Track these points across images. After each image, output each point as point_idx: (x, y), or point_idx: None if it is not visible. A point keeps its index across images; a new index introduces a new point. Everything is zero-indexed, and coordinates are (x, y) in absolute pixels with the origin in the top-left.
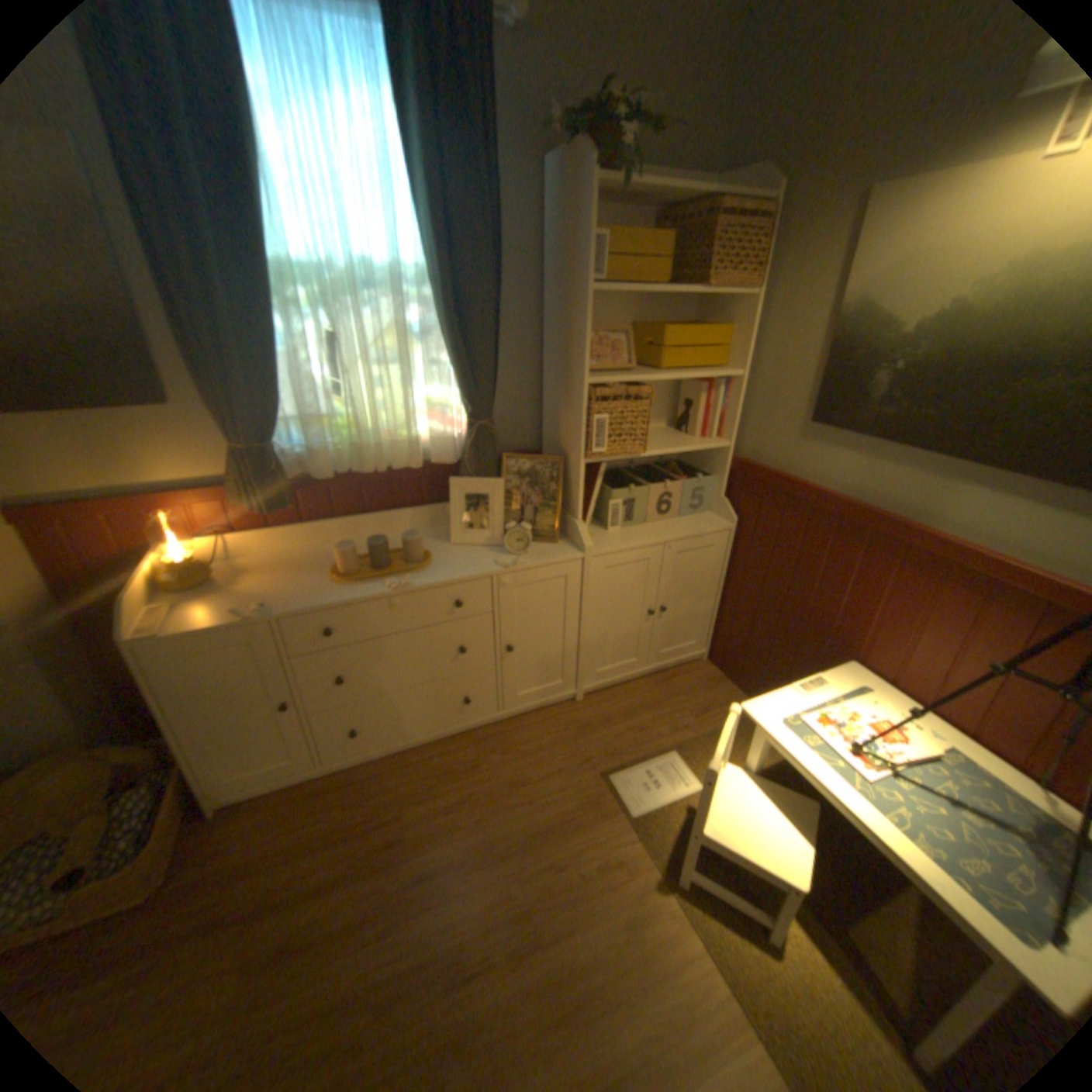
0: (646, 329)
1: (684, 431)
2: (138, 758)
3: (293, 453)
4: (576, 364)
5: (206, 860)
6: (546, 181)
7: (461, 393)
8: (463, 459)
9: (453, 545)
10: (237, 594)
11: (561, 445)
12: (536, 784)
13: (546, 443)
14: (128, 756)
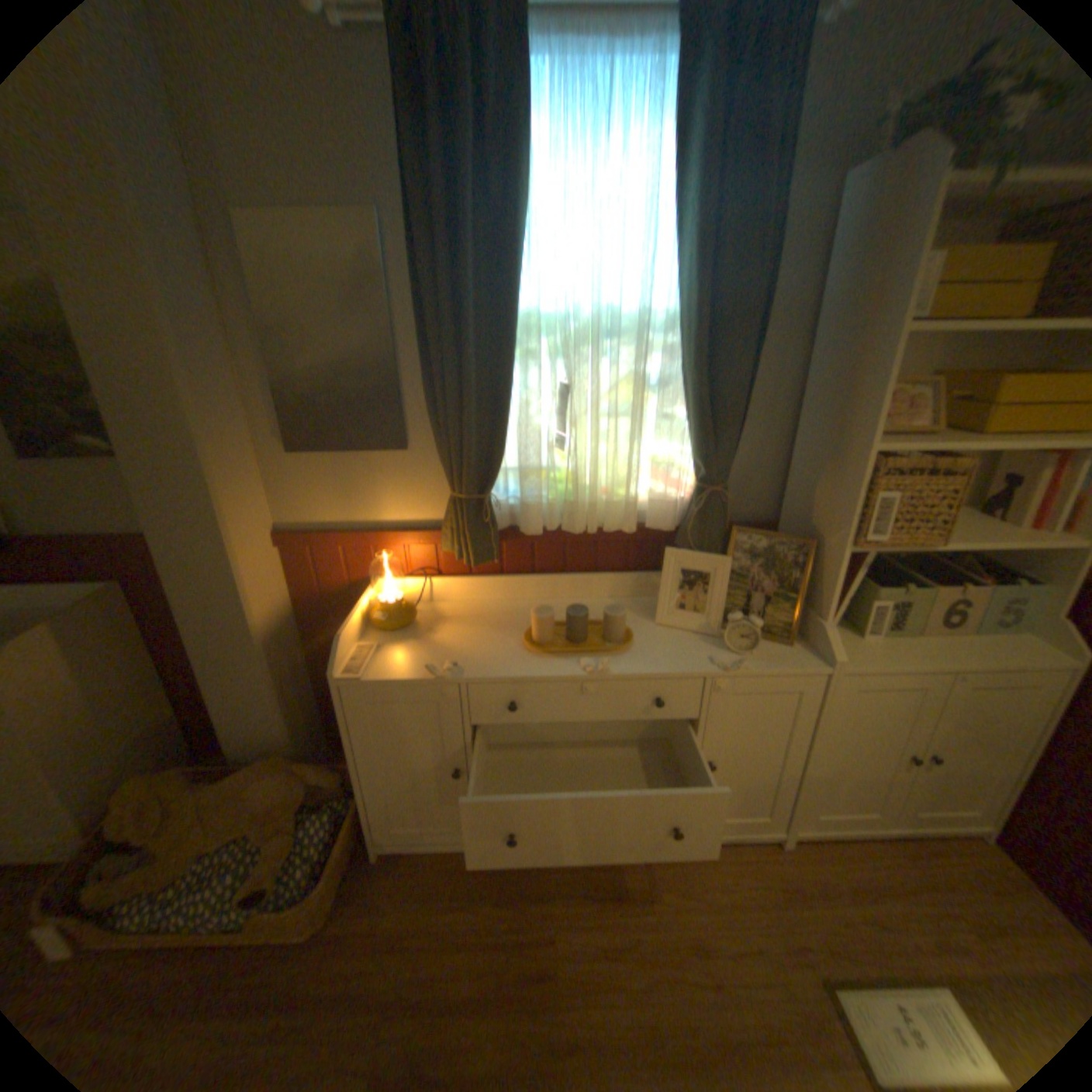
0: (962, 379)
1: (1000, 516)
2: (325, 783)
3: (506, 505)
4: (860, 425)
5: (361, 916)
6: (841, 202)
7: (694, 452)
8: (682, 526)
9: (657, 625)
10: (433, 646)
11: (814, 522)
12: (728, 963)
13: (787, 515)
14: (318, 780)
